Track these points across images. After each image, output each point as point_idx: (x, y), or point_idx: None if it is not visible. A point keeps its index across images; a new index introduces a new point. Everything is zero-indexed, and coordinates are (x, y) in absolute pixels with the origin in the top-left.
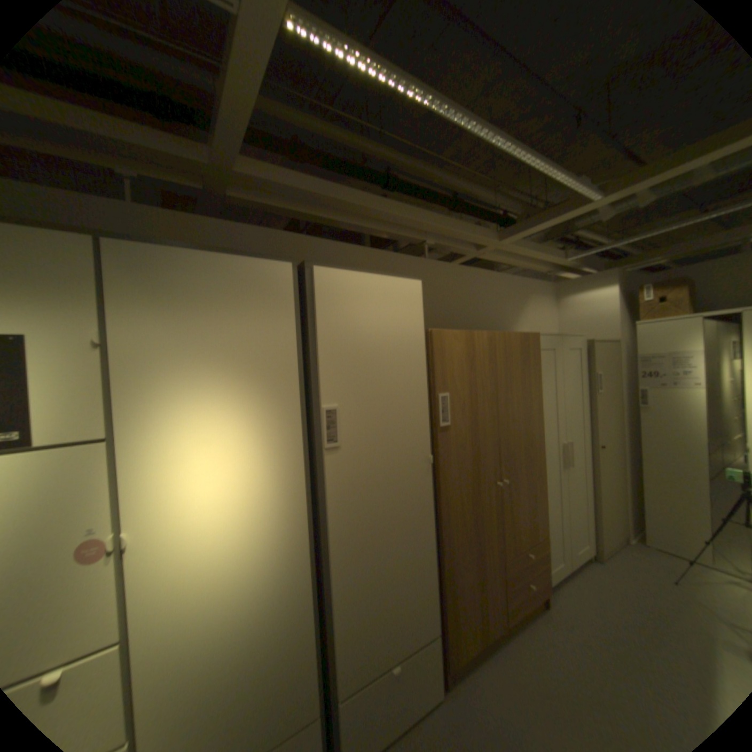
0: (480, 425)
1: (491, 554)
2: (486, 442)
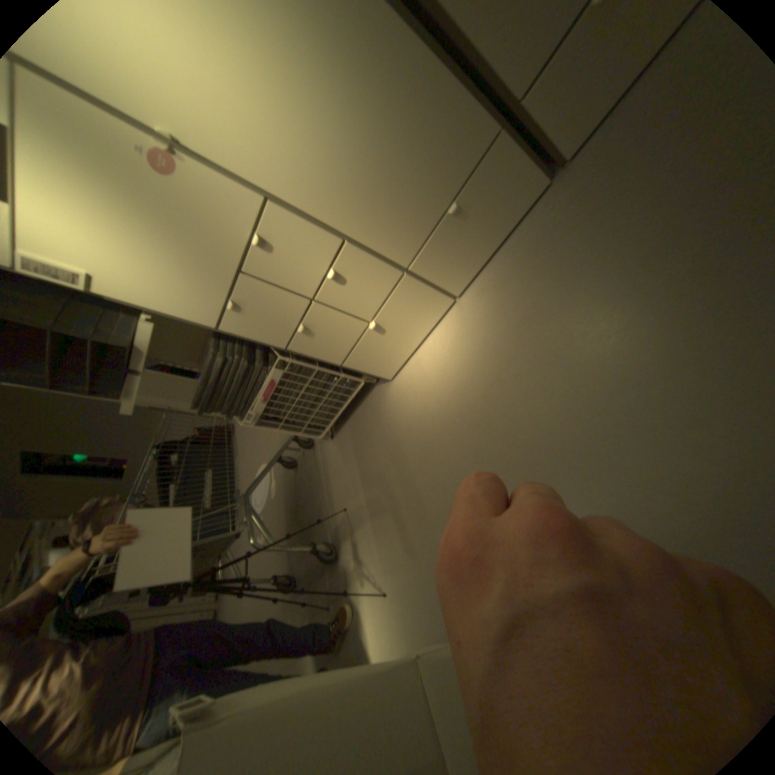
0: None
1: None
2: None
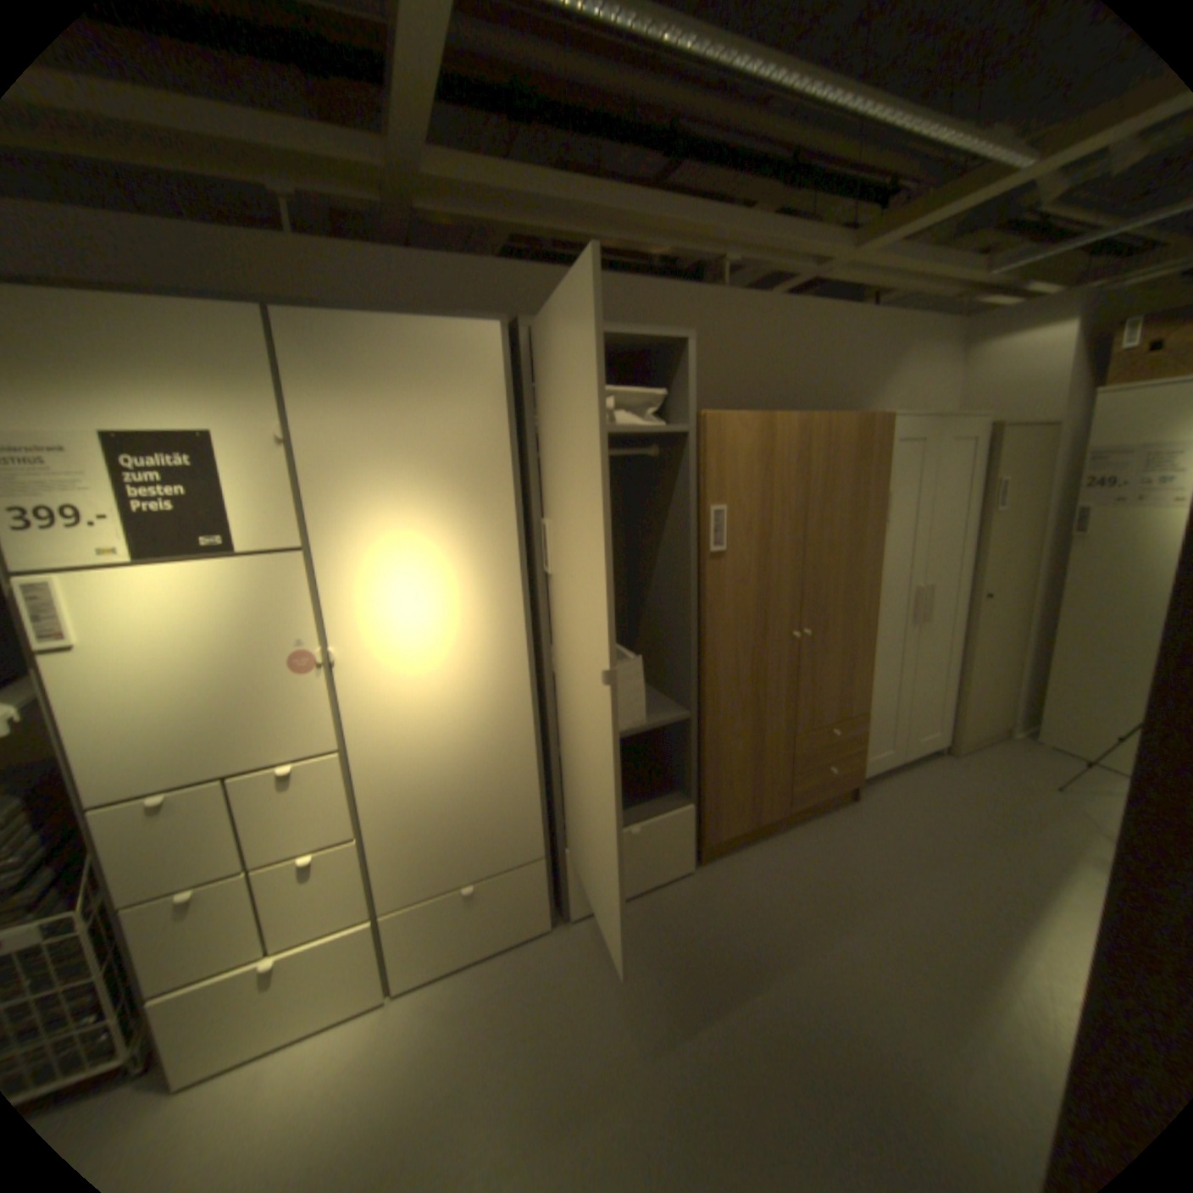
0: (774, 553)
1: (775, 722)
2: (781, 576)
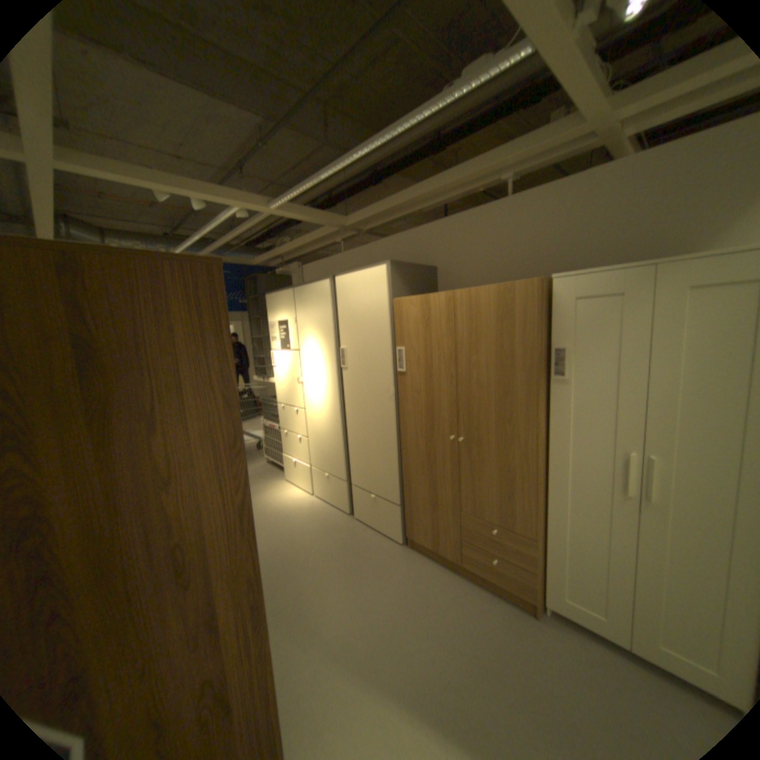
0: (435, 379)
1: (445, 490)
2: (441, 395)
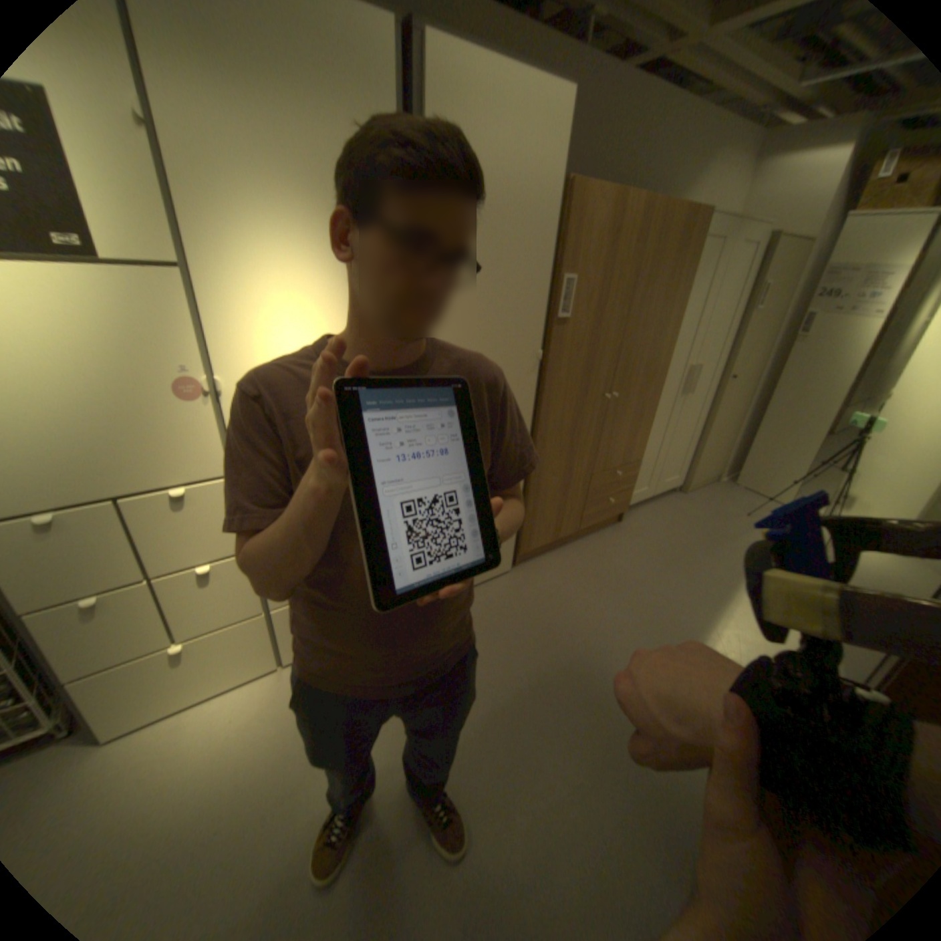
0: (605, 324)
1: (581, 464)
2: (606, 346)
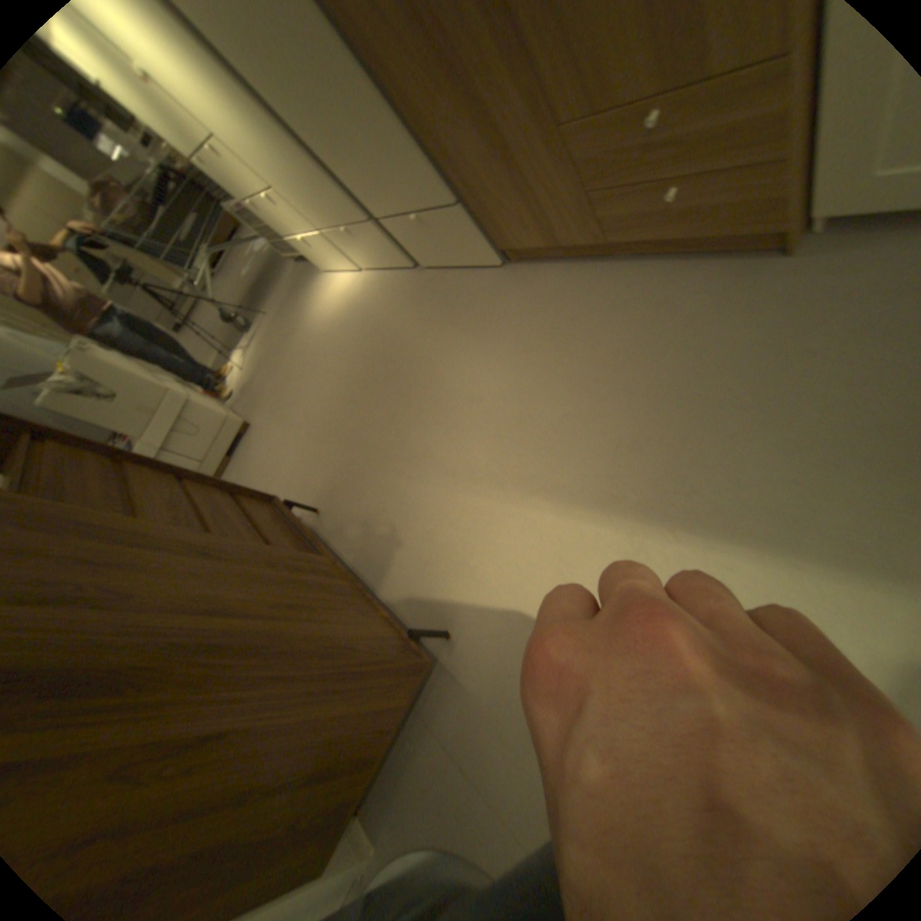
0: None
1: (506, 94)
2: None
